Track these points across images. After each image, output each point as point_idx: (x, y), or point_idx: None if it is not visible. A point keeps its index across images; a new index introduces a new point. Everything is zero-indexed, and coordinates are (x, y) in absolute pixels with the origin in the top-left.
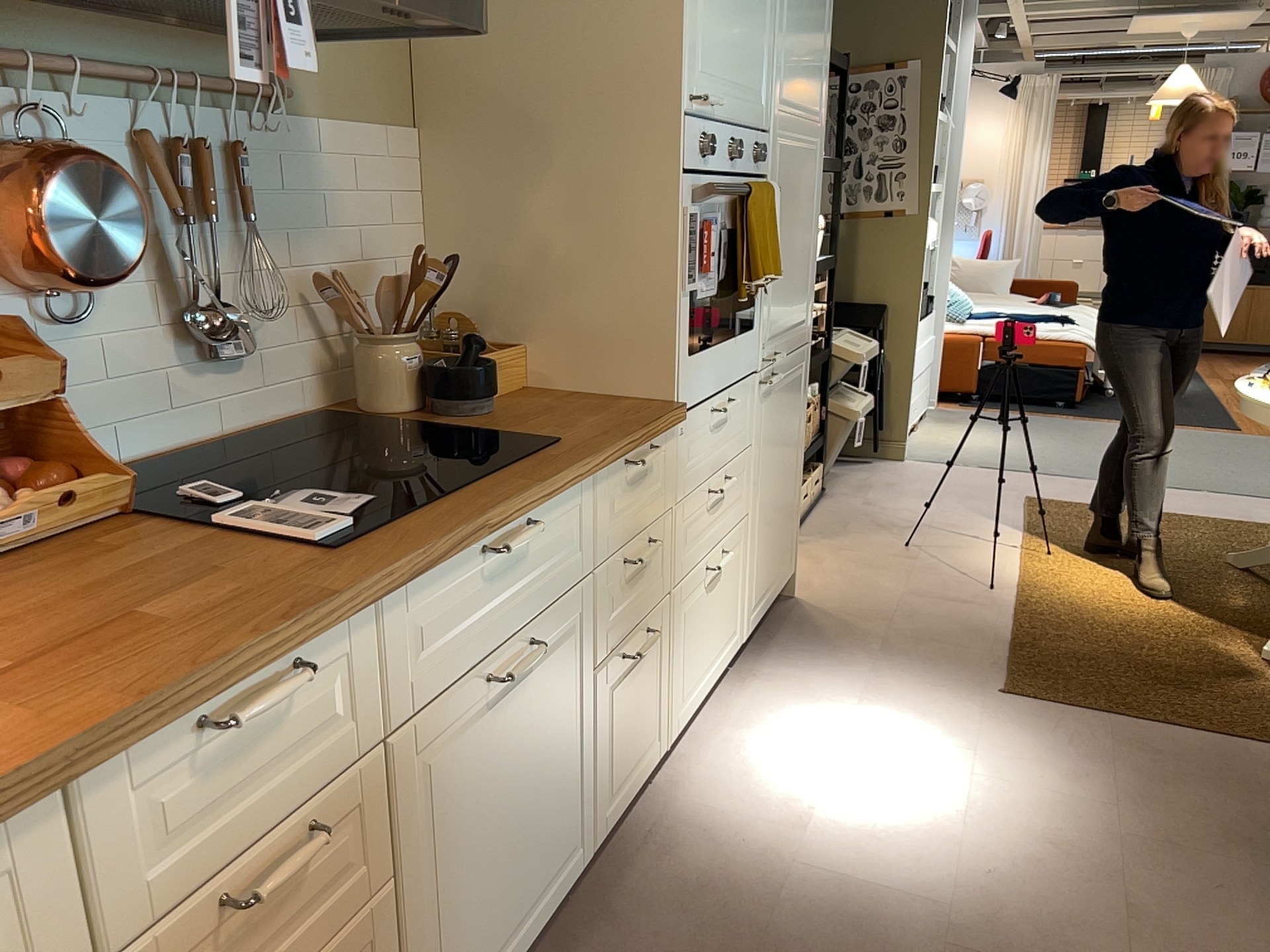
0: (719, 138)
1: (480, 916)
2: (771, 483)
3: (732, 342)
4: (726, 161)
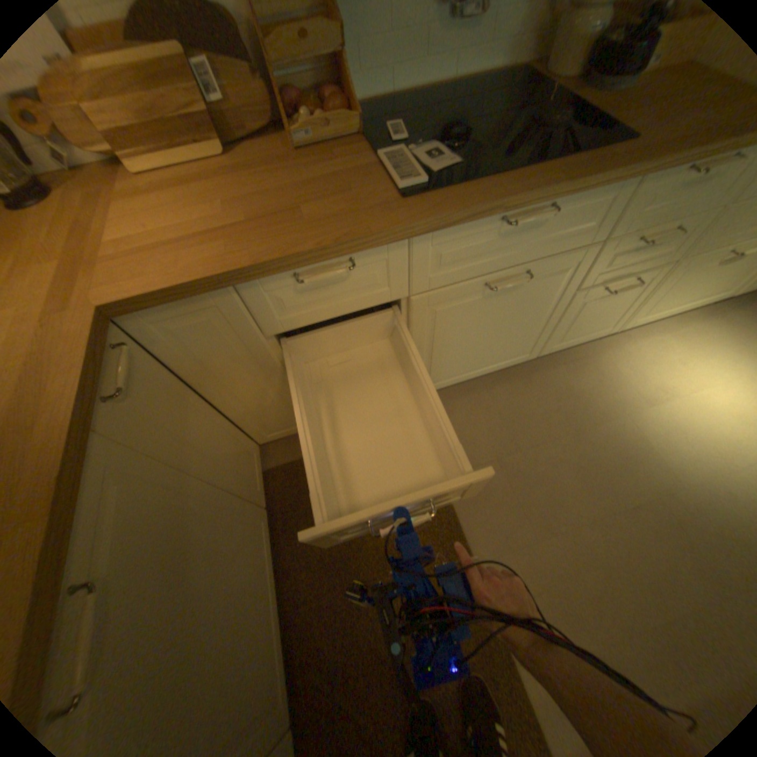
0: None
1: (454, 362)
2: None
3: None
4: None
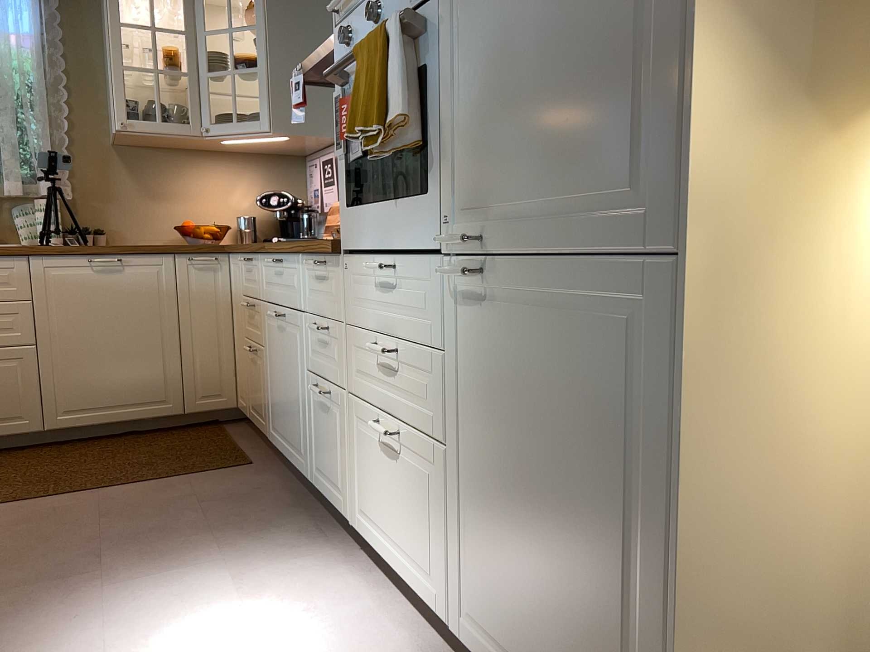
0: (365, 10)
1: (277, 409)
2: (511, 473)
3: (395, 203)
4: (373, 24)
